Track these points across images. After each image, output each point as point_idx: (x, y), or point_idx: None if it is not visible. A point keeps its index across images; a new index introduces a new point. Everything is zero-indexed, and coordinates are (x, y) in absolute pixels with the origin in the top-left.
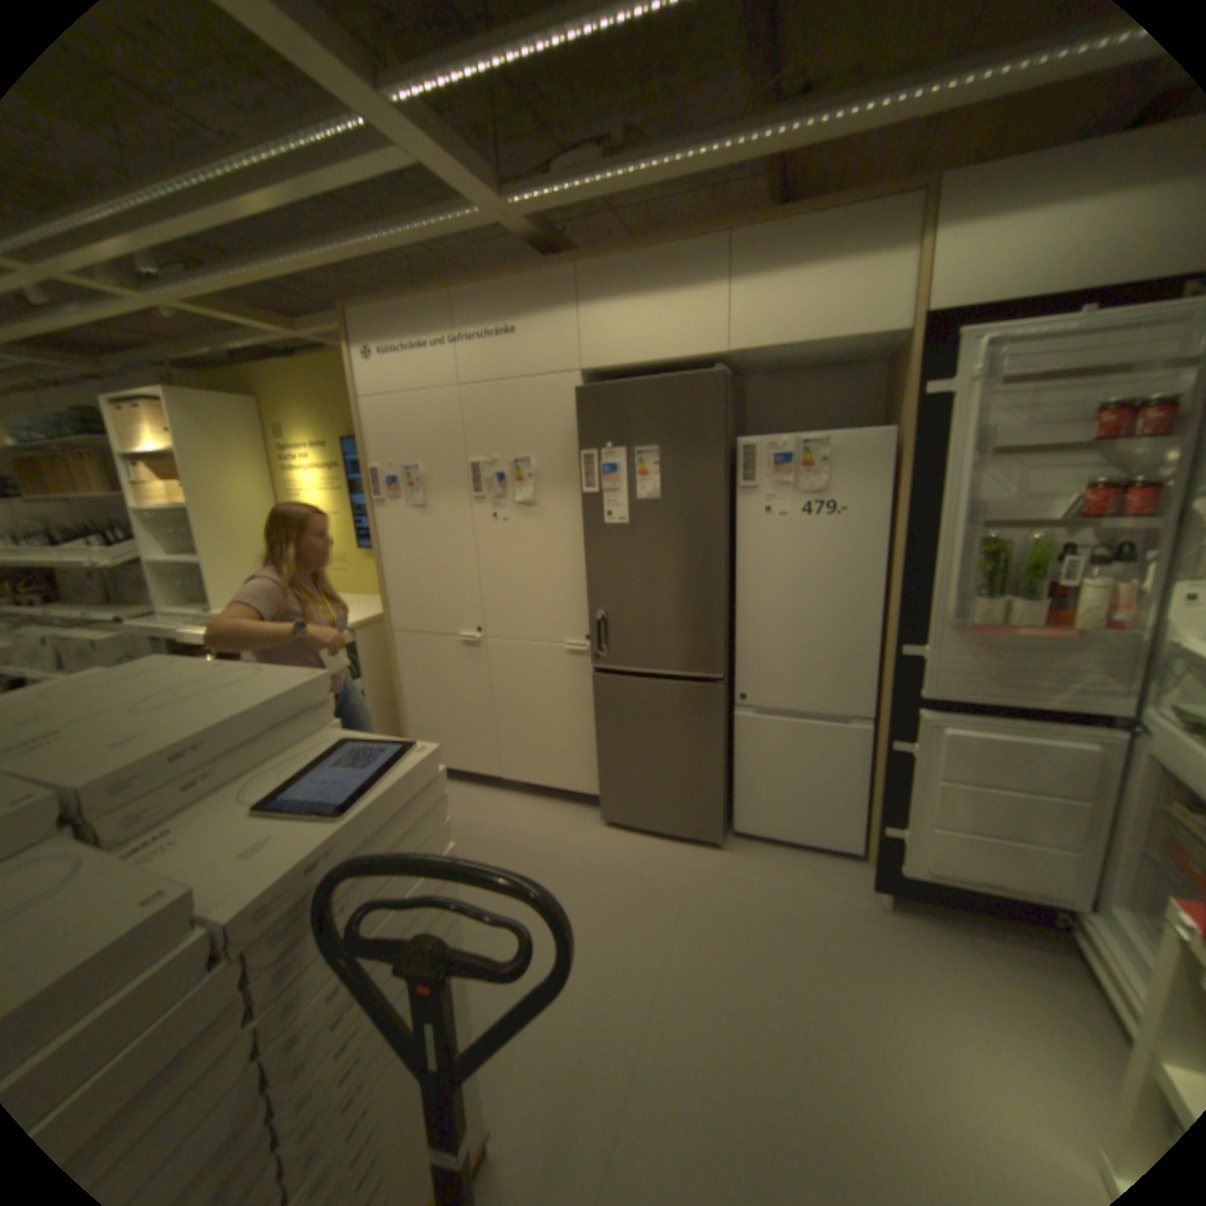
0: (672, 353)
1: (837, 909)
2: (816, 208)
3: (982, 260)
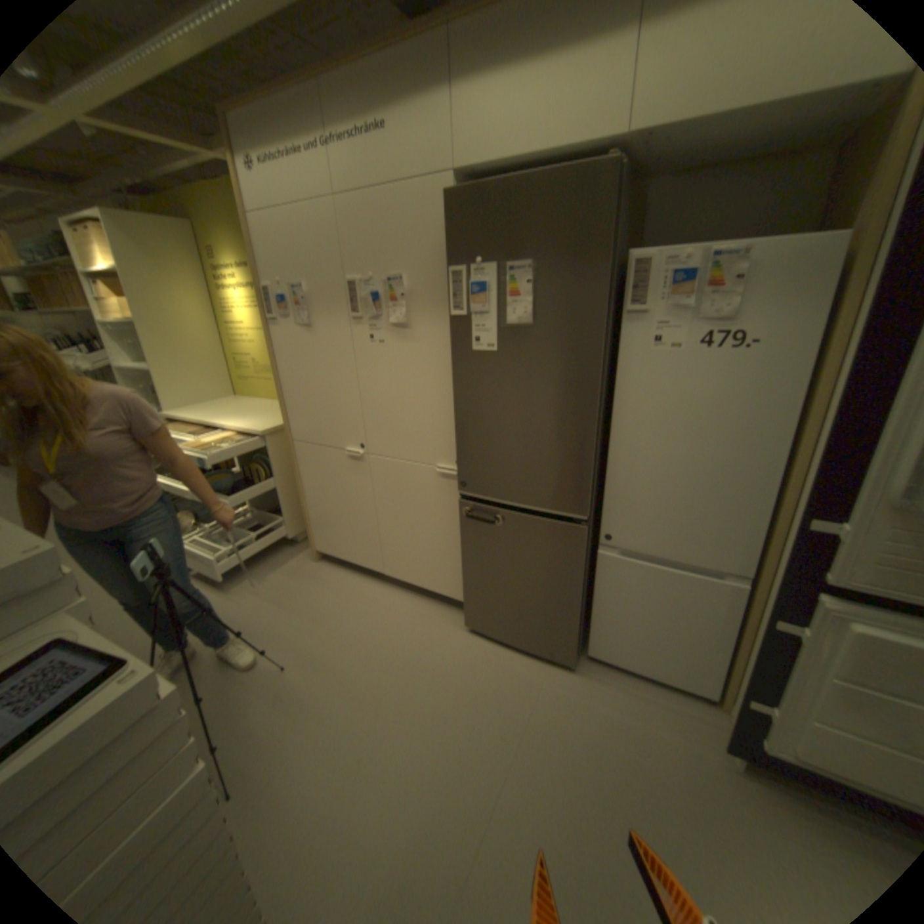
0: (557, 139)
1: (684, 759)
2: None
3: None
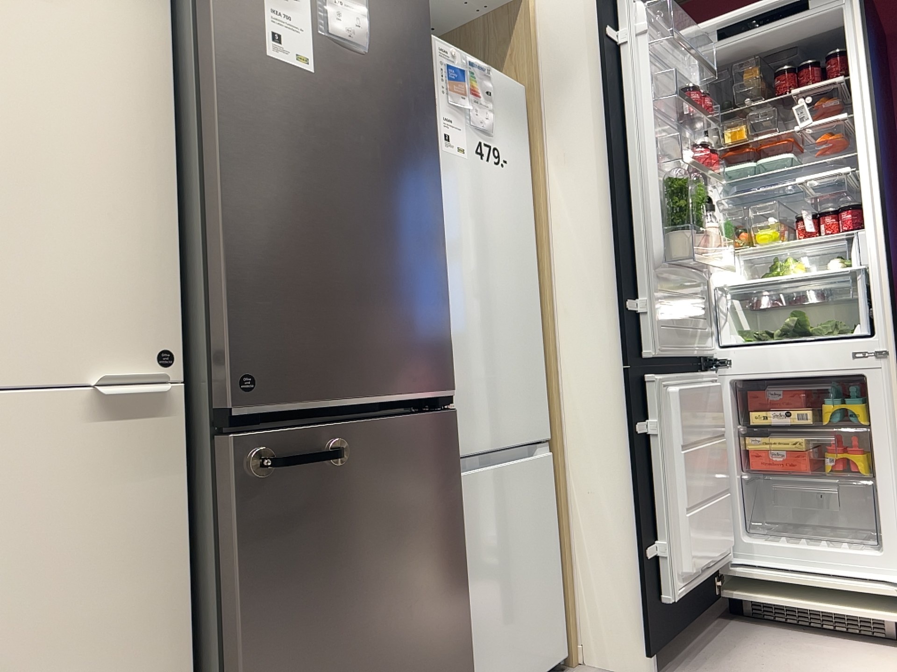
0: None
1: None
2: None
3: None
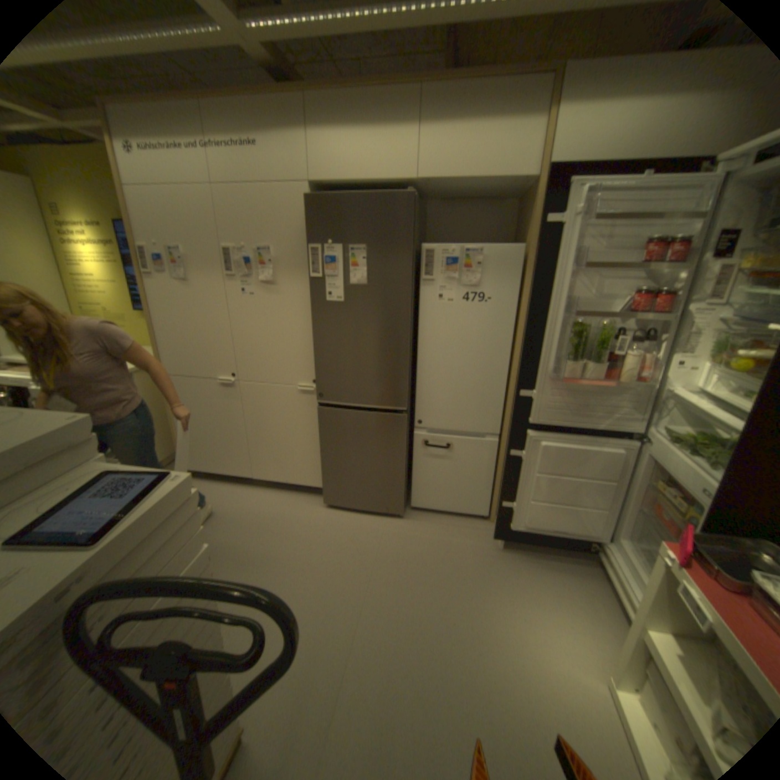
0: (376, 175)
1: (471, 551)
2: (482, 74)
3: (586, 131)
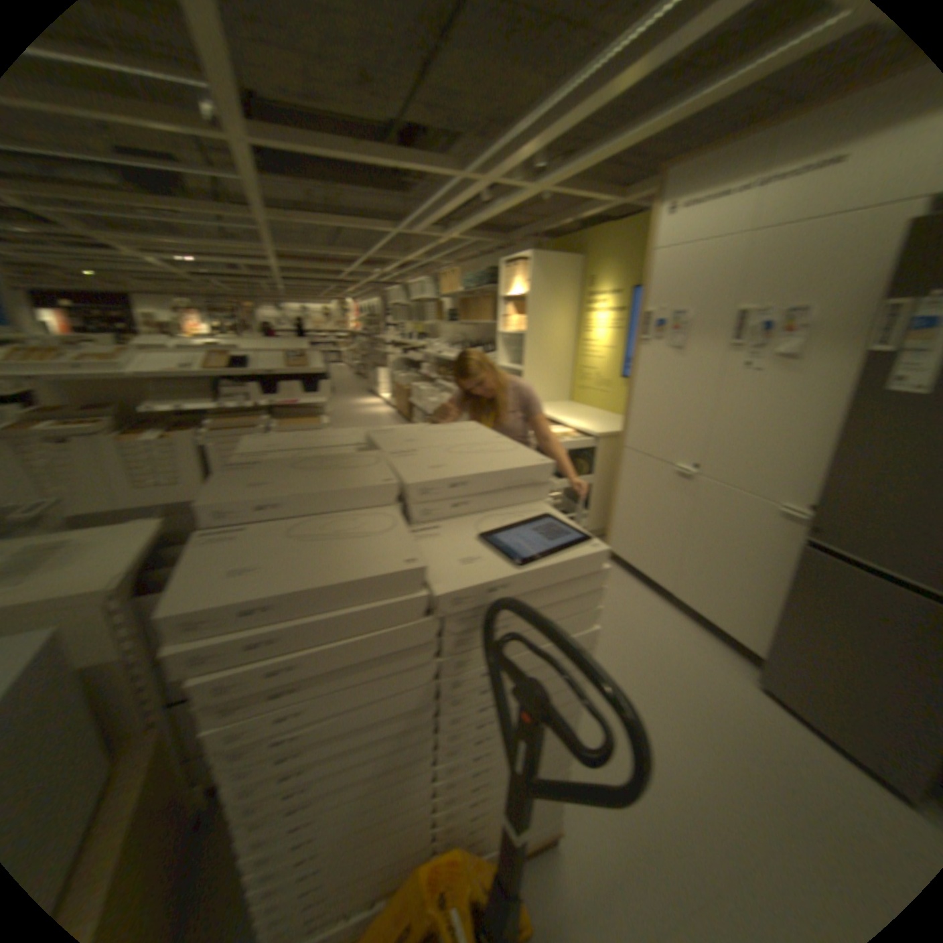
0: None
1: None
2: None
3: None
